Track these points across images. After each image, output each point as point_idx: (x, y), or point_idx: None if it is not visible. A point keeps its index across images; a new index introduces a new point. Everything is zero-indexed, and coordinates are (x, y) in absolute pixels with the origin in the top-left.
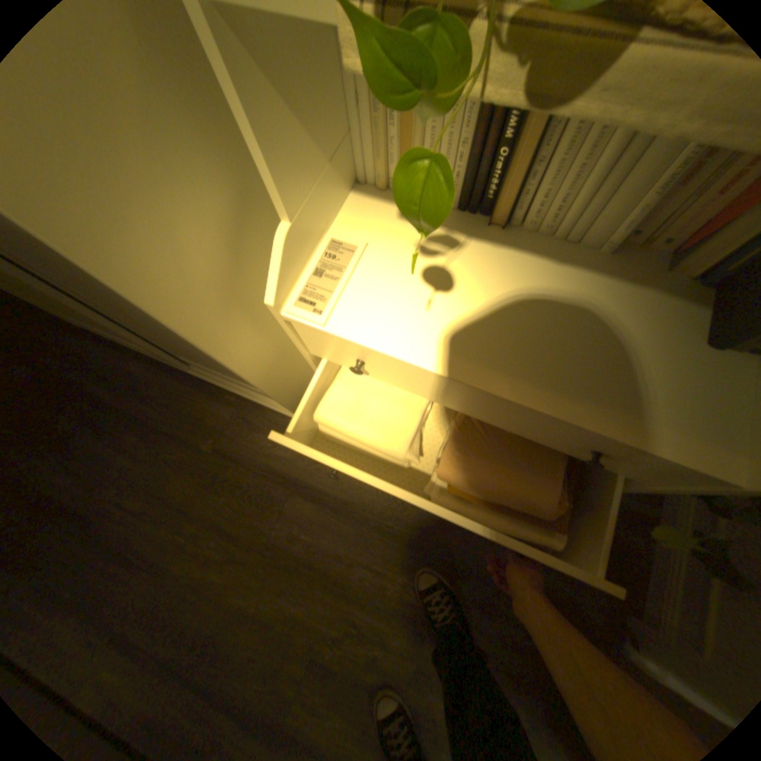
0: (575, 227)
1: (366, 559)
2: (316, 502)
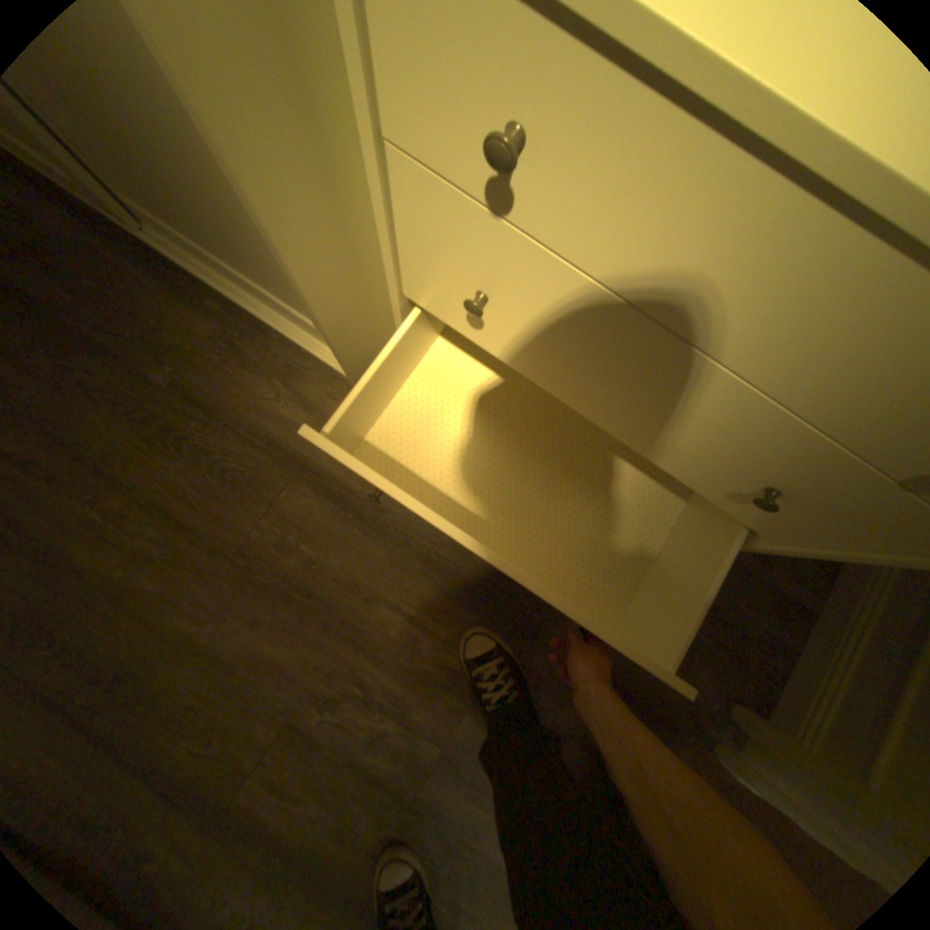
0: None
1: (398, 596)
2: (333, 499)
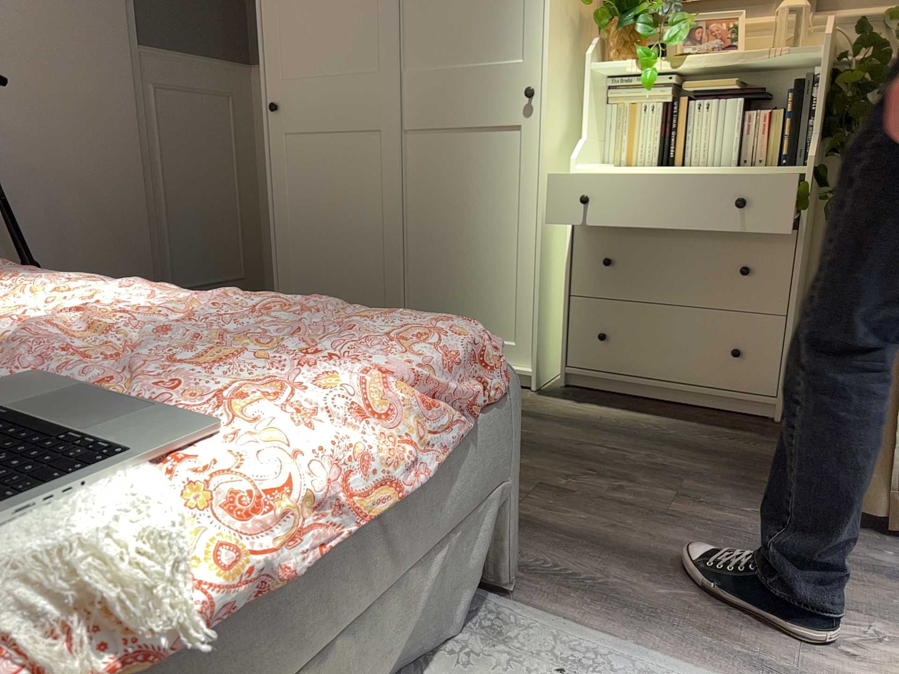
0: (715, 158)
1: (599, 445)
2: (535, 419)
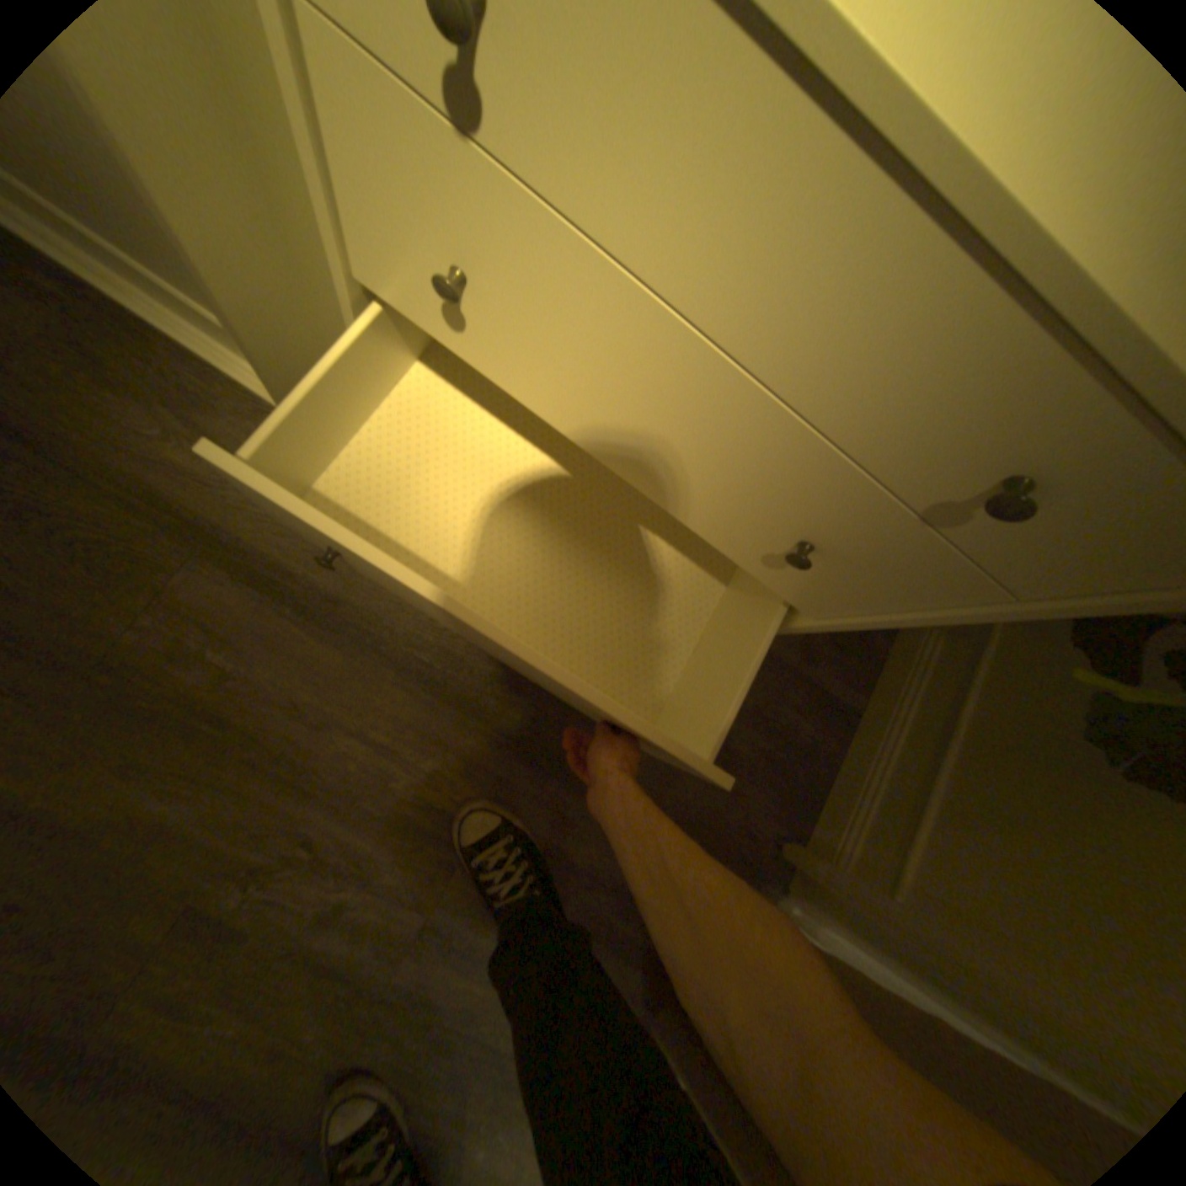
0: None
1: (361, 719)
2: (262, 586)
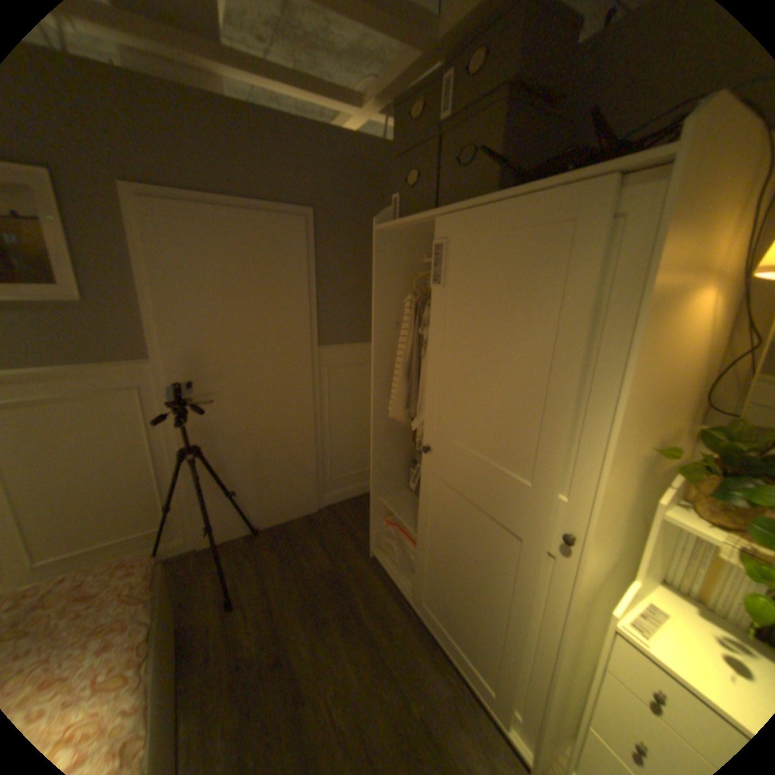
0: None
1: None
2: None
